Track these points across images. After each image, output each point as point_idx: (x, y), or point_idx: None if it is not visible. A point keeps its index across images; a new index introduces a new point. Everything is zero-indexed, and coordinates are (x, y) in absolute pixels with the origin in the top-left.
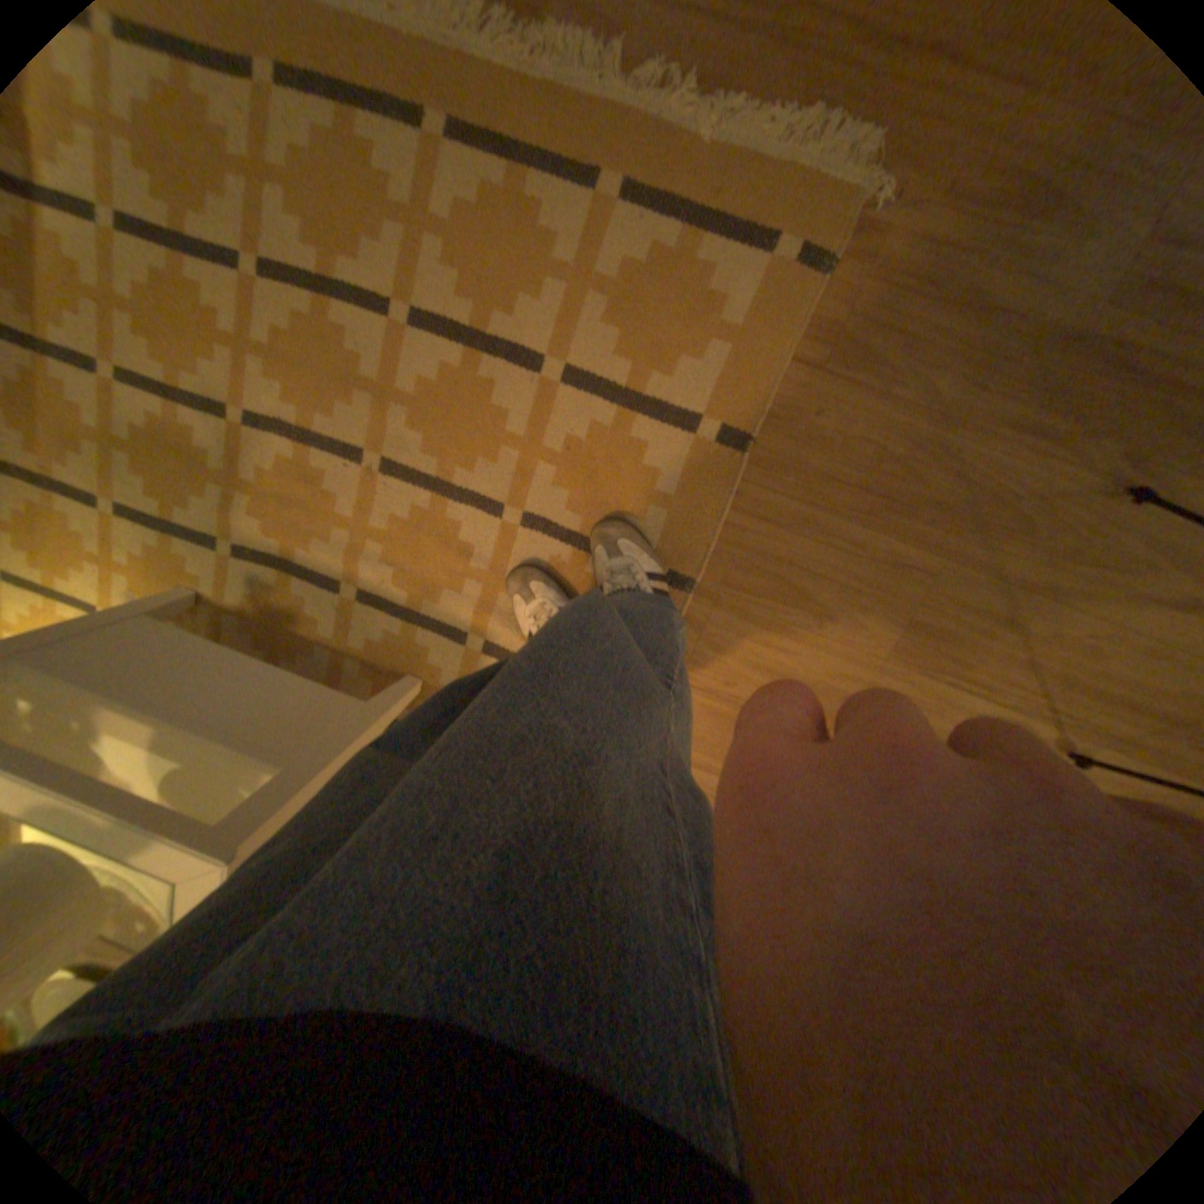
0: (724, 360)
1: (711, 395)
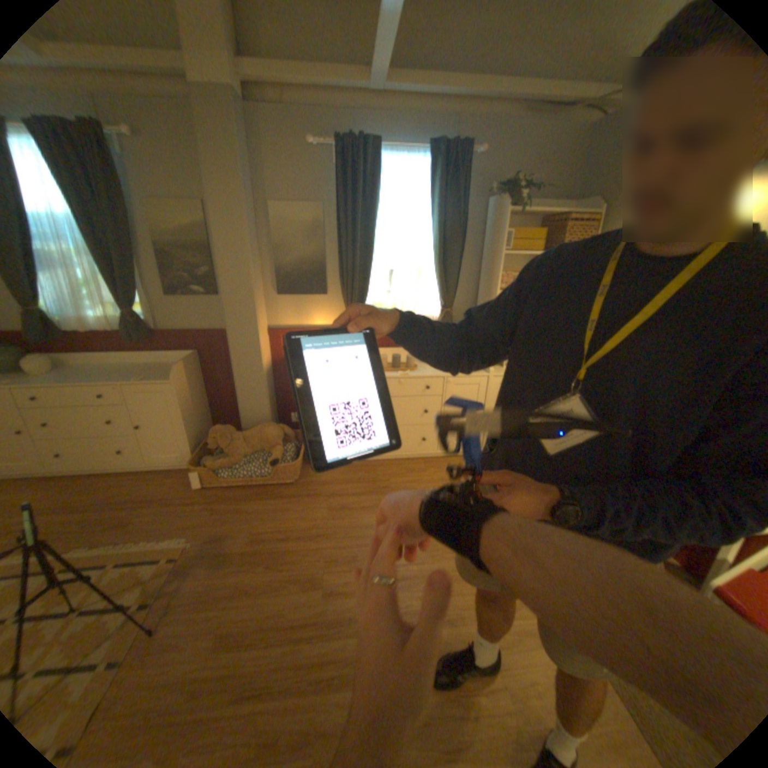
0: (142, 589)
1: (137, 599)
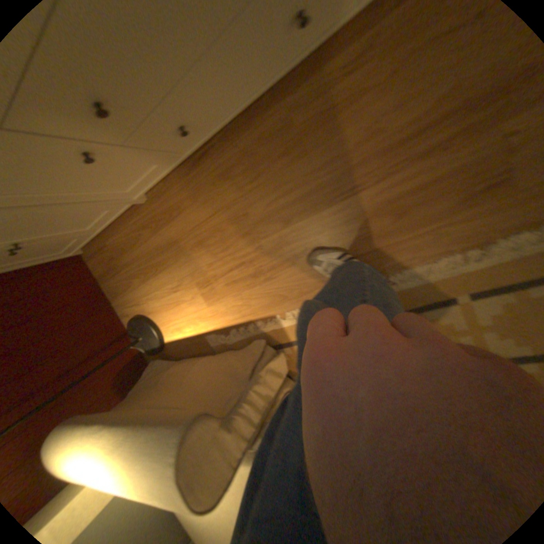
0: None
1: None
